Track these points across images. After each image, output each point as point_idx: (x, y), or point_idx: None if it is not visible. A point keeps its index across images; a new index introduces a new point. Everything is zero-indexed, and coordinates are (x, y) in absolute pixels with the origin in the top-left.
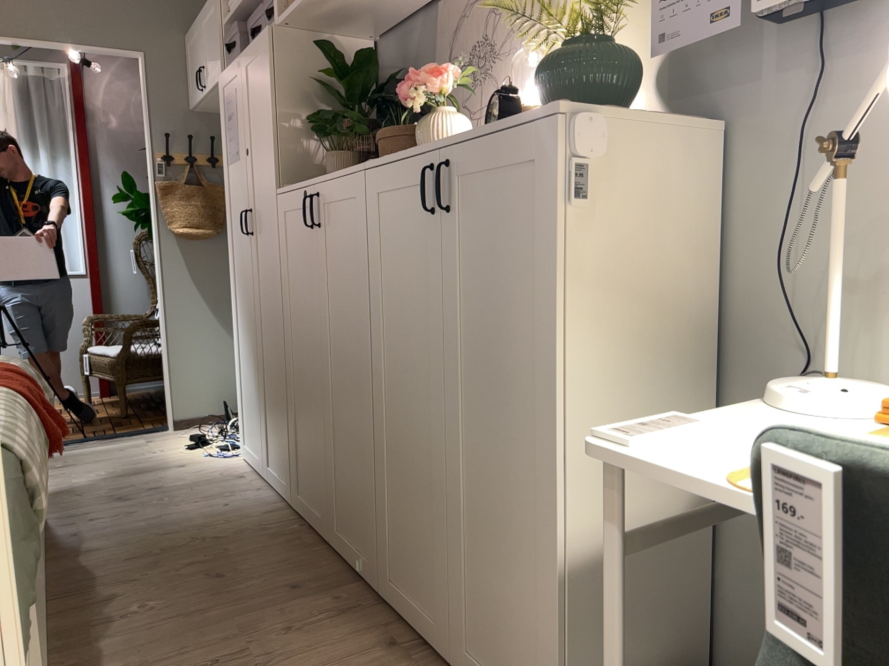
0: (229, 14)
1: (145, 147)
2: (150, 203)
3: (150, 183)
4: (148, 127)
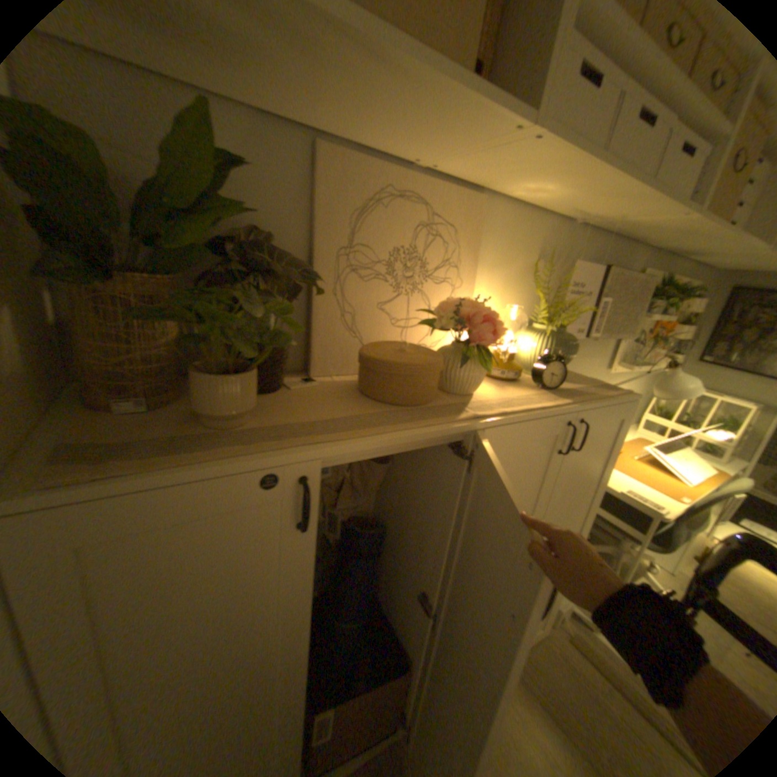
0: None
1: None
2: None
3: None
4: None
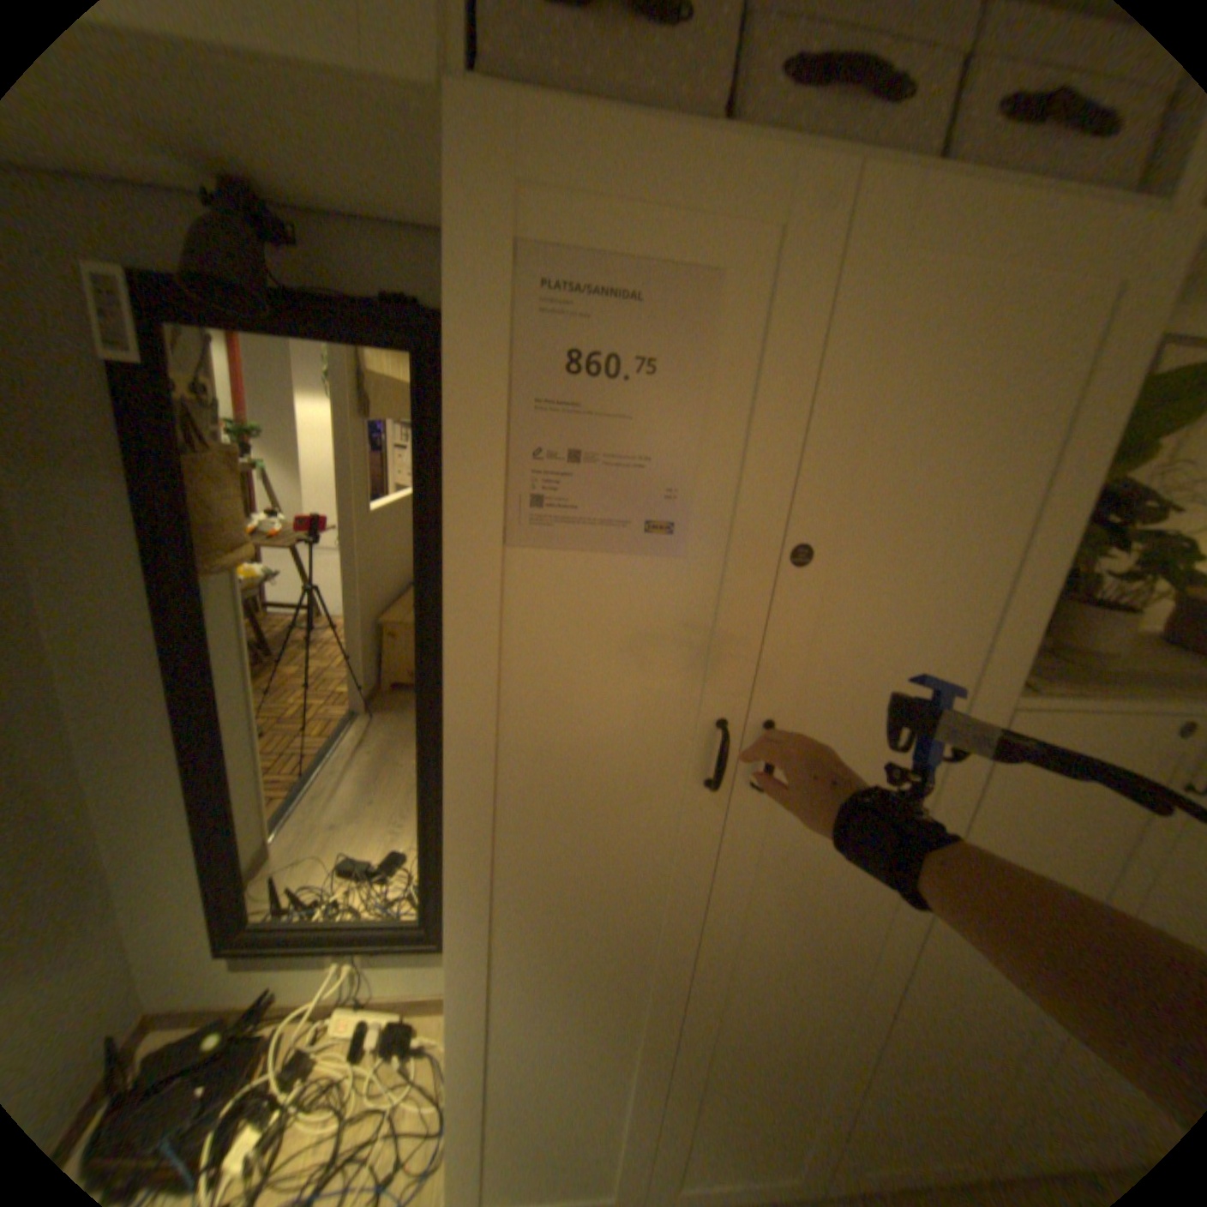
0: None
1: None
2: None
3: None
4: None
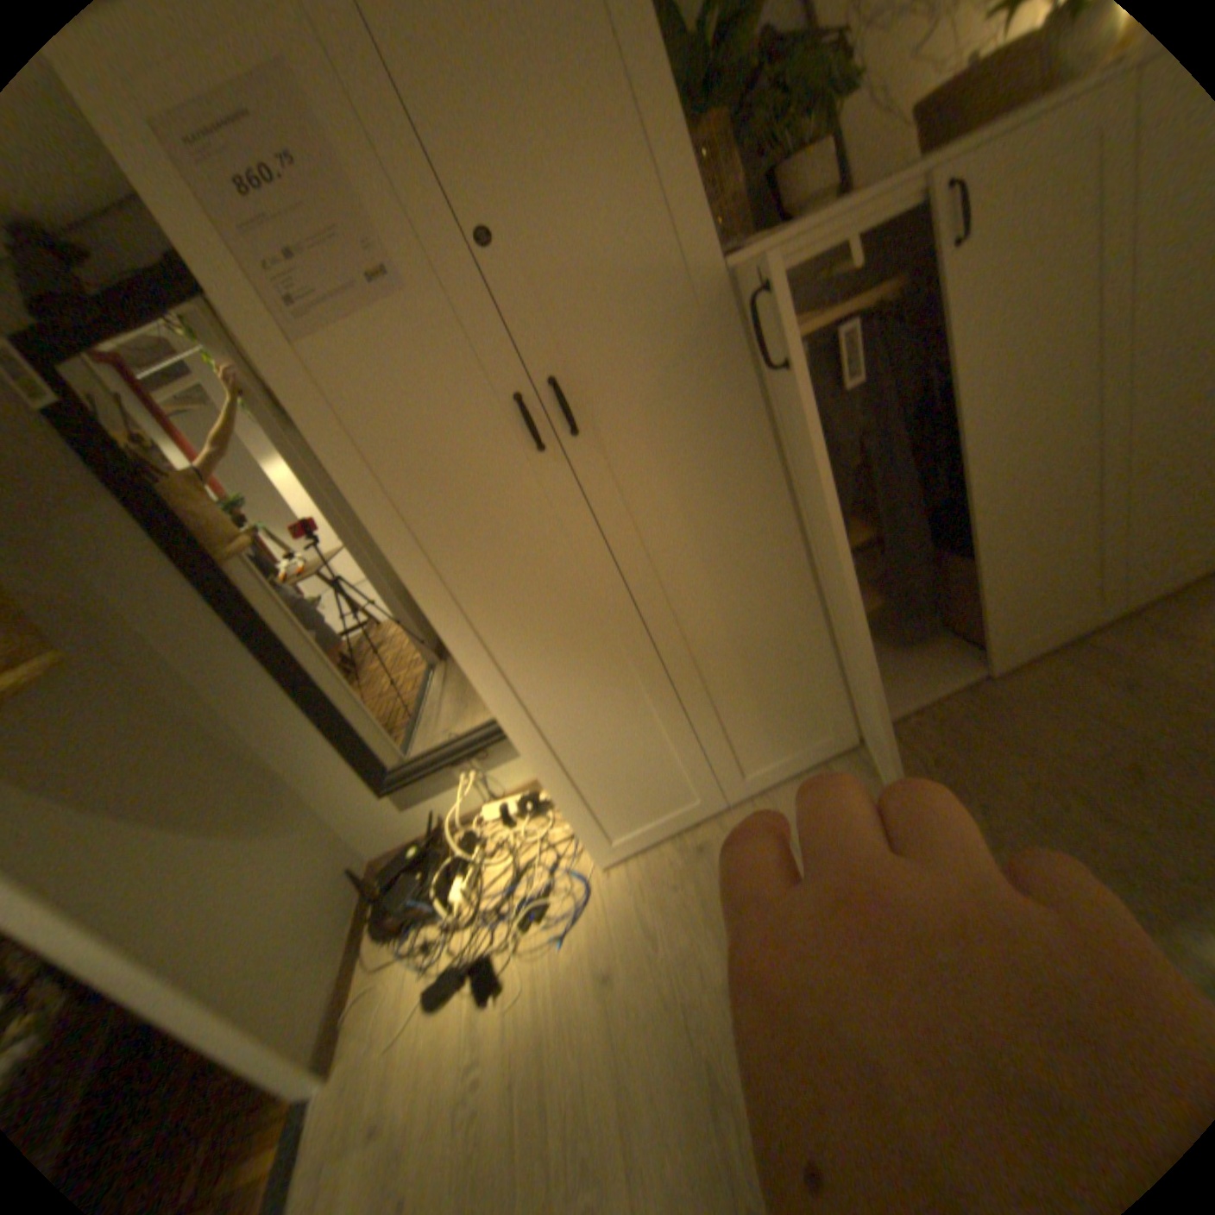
0: None
1: None
2: None
3: None
4: None
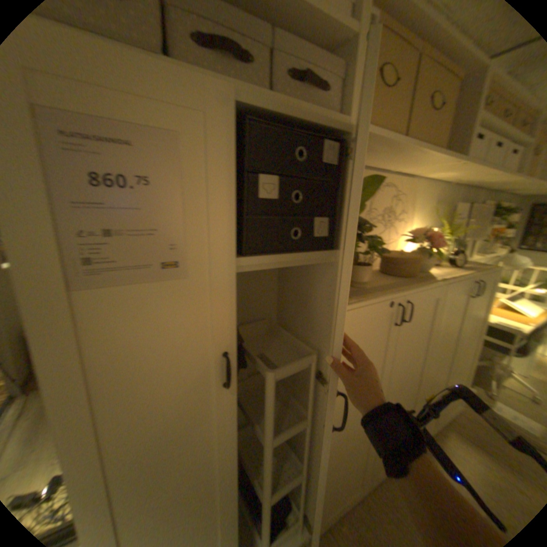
0: None
1: None
2: None
3: None
4: None
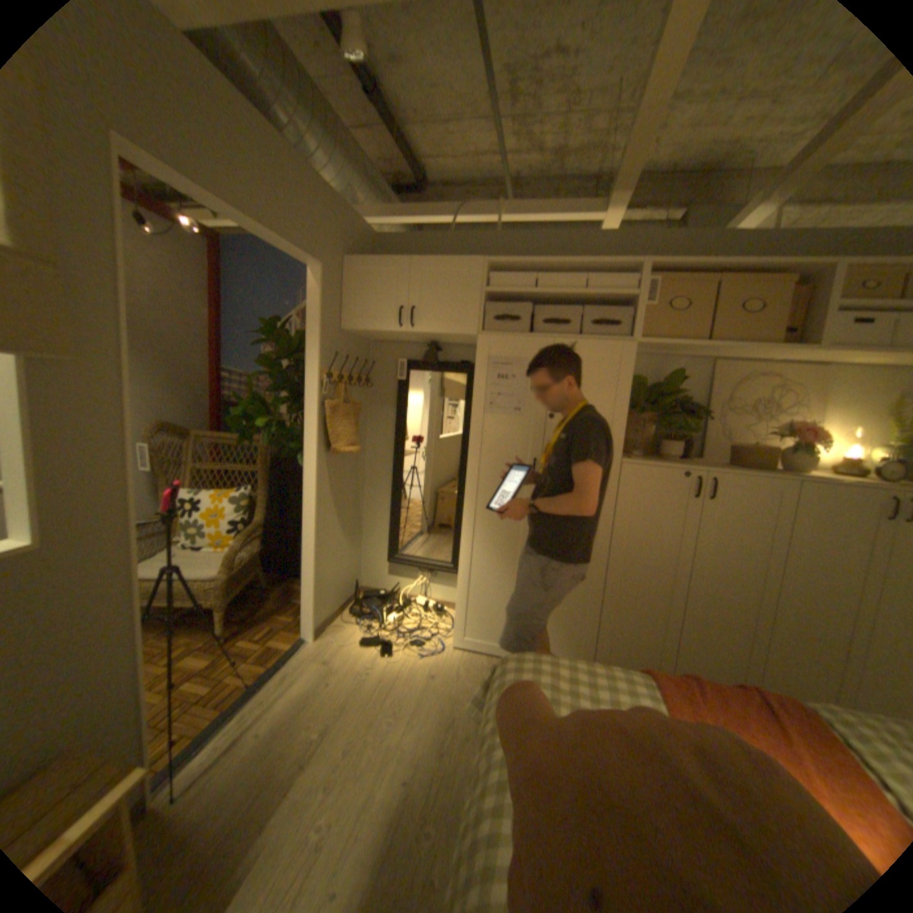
0: (508, 289)
1: (307, 361)
2: (306, 418)
3: (311, 400)
4: (319, 342)
